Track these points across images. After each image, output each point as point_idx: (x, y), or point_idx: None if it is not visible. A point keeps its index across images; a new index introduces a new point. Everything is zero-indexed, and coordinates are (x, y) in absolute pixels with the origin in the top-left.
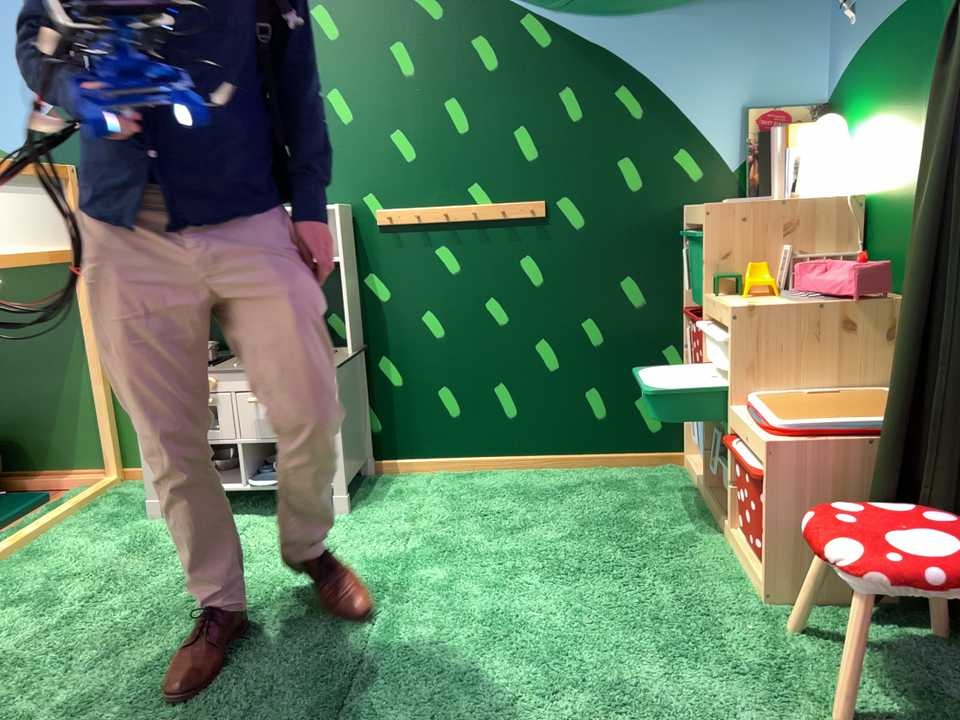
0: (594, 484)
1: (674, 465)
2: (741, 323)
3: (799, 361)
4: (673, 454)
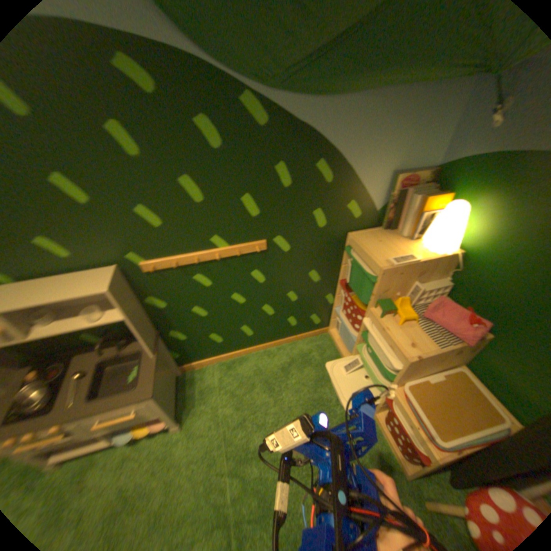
0: (296, 360)
1: (325, 334)
2: (413, 367)
3: (432, 370)
4: (325, 330)
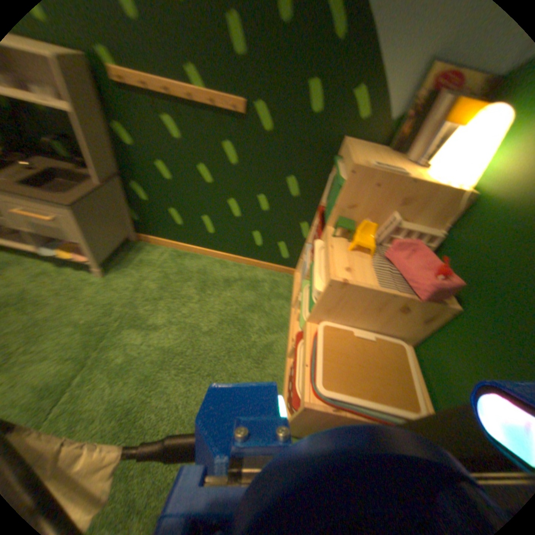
0: (244, 279)
1: (289, 274)
2: (333, 288)
3: (361, 315)
4: (290, 268)
